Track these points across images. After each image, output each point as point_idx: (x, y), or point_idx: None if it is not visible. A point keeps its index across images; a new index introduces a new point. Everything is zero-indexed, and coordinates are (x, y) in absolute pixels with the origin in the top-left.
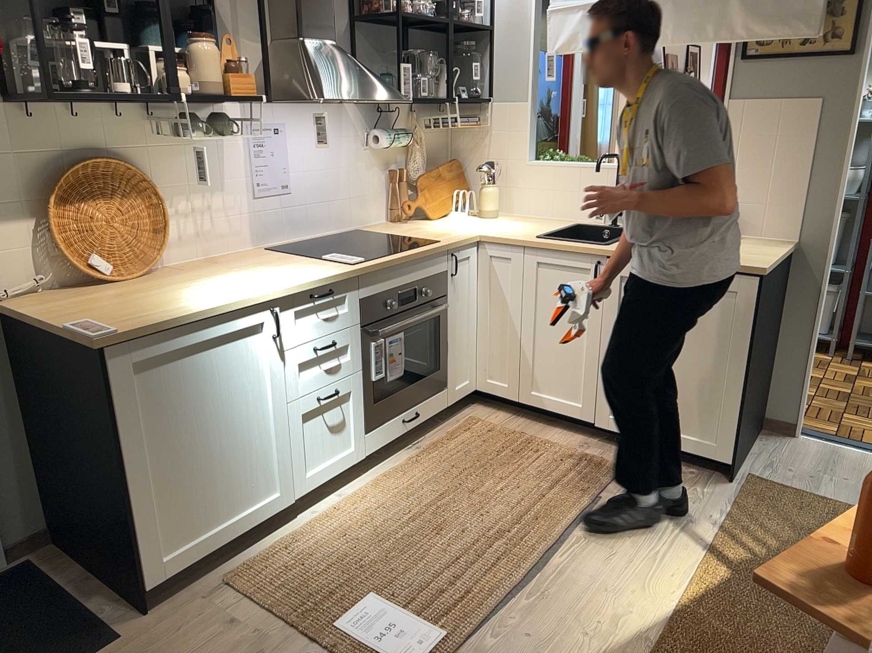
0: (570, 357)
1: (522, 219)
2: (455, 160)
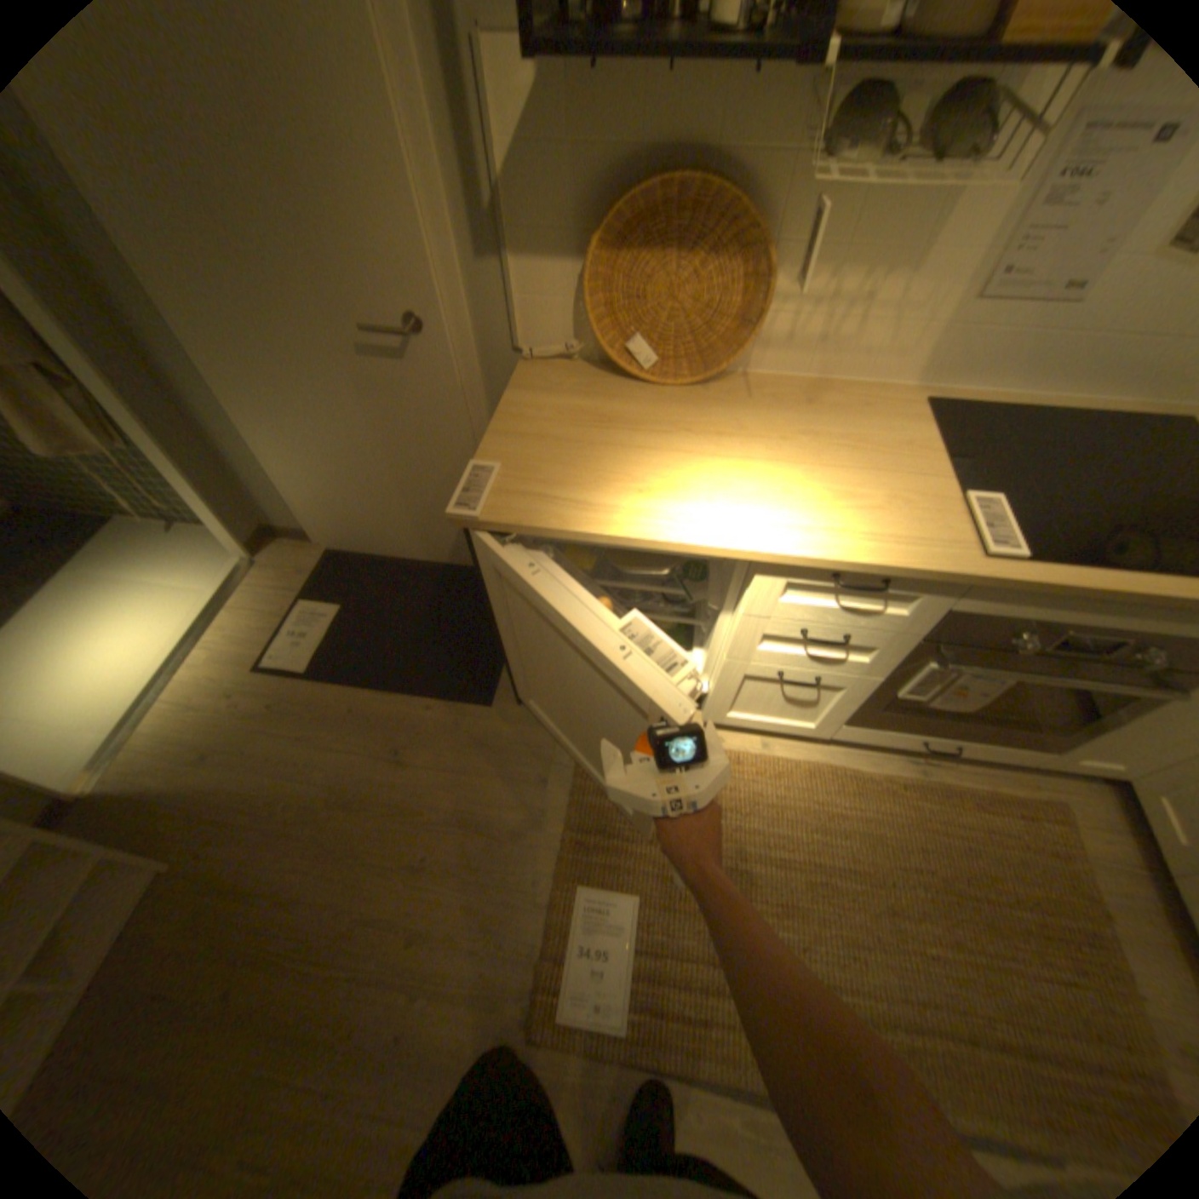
0: None
1: None
2: None
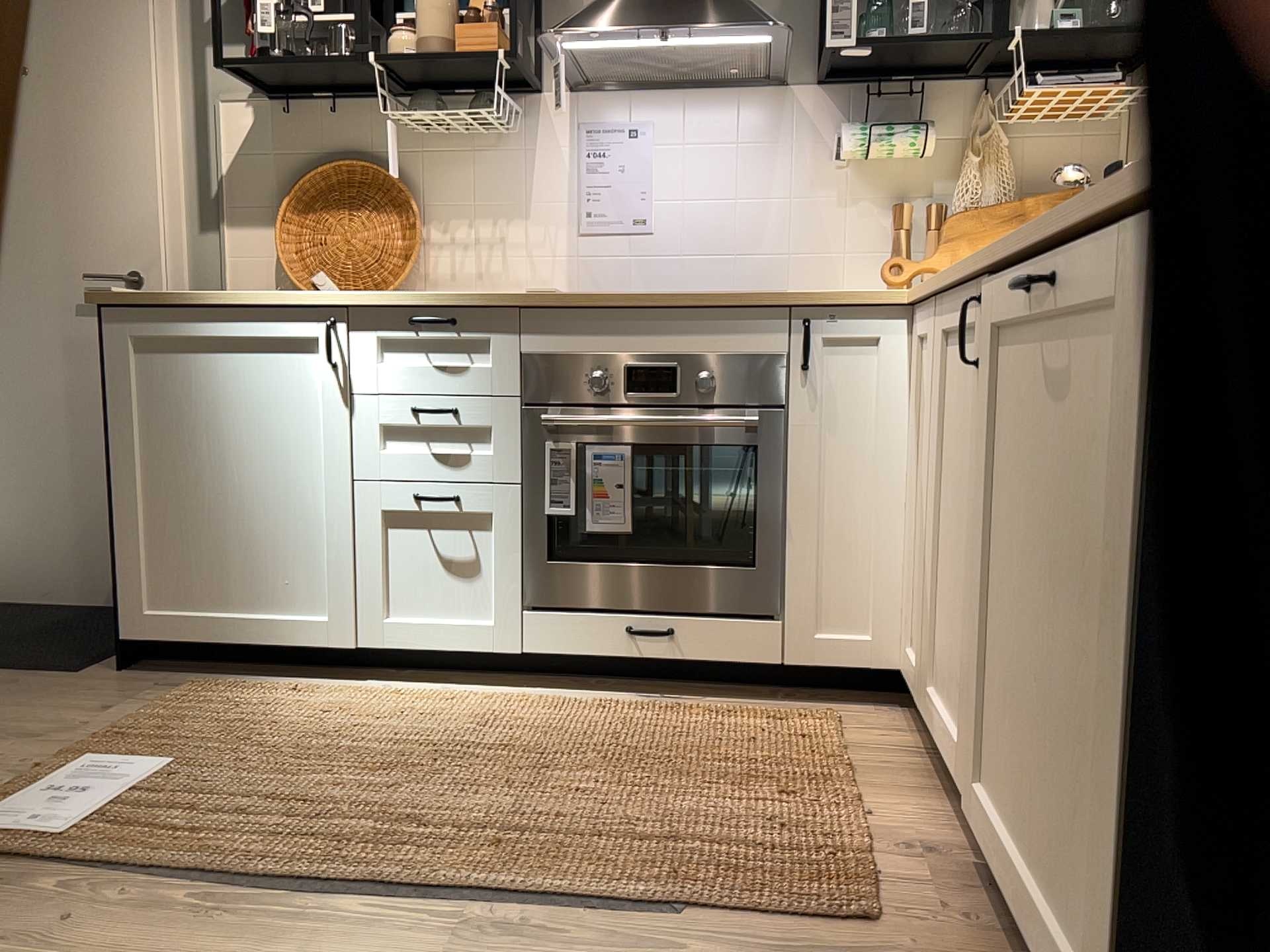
0: (966, 595)
1: None
2: None
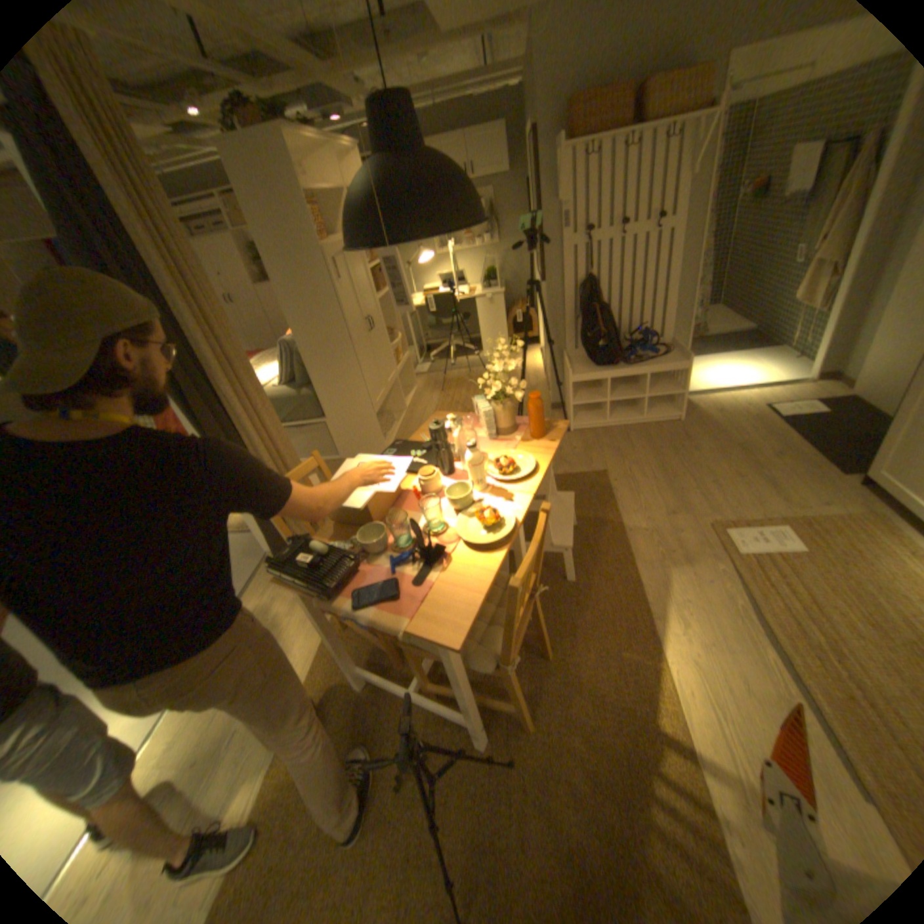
0: None
1: None
2: None
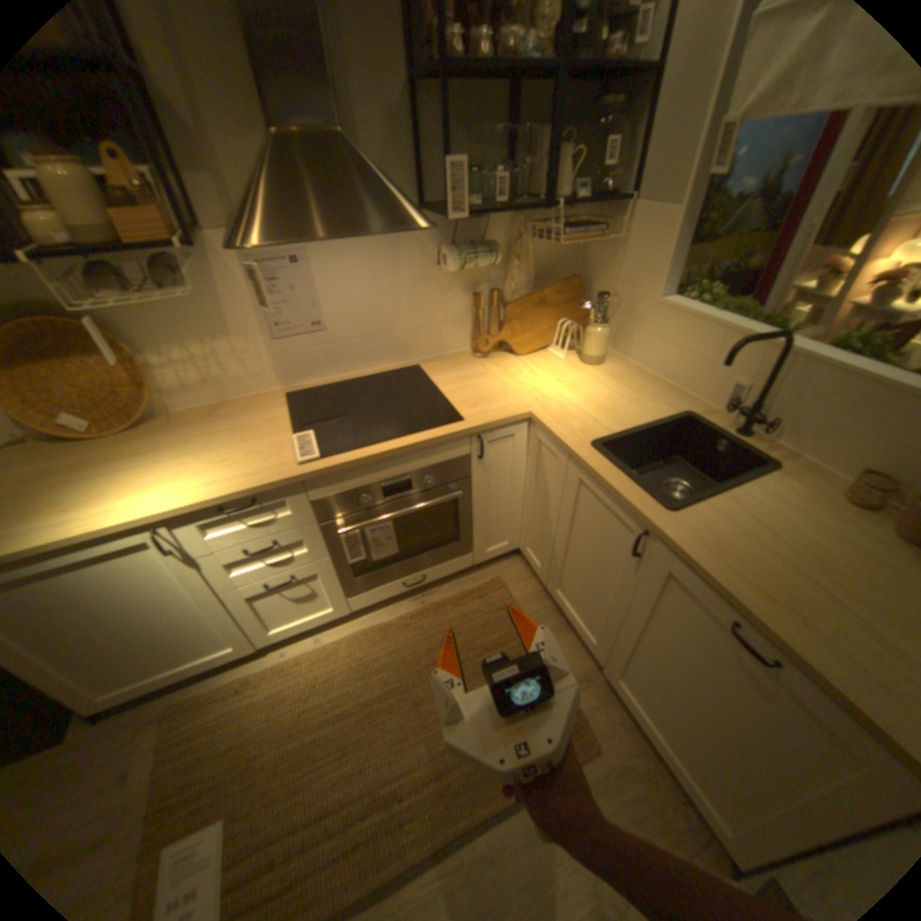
0: (592, 594)
1: (628, 373)
2: (582, 274)
